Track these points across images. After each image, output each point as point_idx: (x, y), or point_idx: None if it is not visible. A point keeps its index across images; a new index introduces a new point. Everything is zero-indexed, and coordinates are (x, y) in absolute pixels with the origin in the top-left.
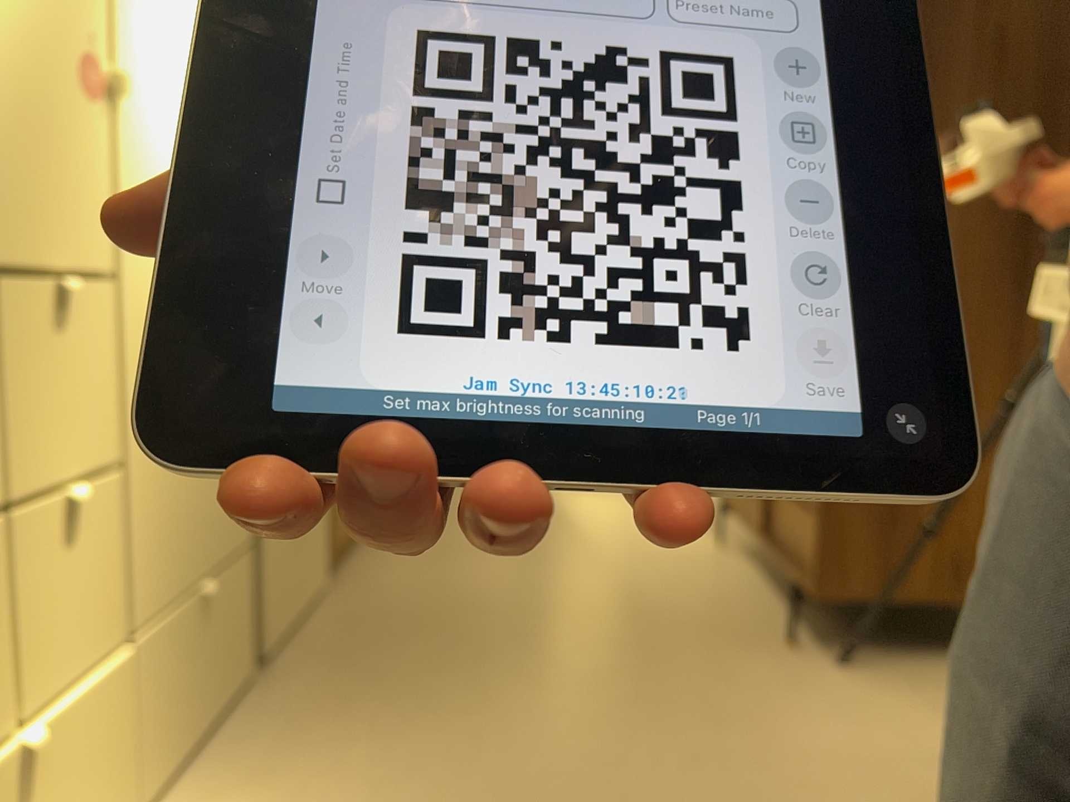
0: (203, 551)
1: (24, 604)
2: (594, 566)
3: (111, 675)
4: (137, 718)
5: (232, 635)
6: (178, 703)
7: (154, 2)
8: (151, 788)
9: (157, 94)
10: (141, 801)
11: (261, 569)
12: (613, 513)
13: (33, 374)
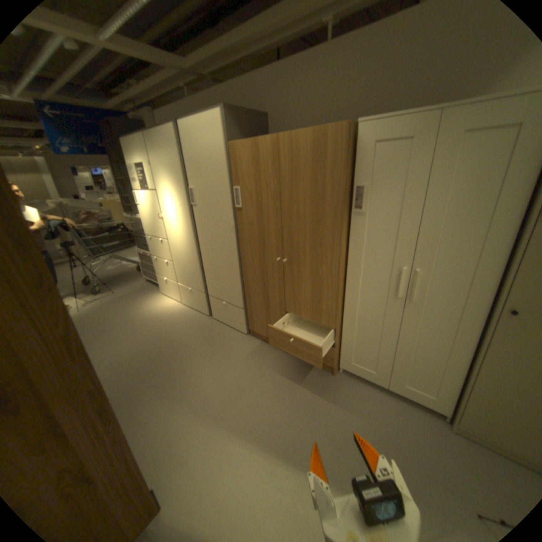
0: (191, 284)
1: (166, 269)
2: (203, 410)
3: (178, 285)
4: (181, 293)
5: (201, 303)
6: (188, 299)
7: (168, 203)
8: (185, 303)
9: (170, 216)
10: (183, 302)
11: (211, 301)
12: (272, 504)
13: (163, 248)
